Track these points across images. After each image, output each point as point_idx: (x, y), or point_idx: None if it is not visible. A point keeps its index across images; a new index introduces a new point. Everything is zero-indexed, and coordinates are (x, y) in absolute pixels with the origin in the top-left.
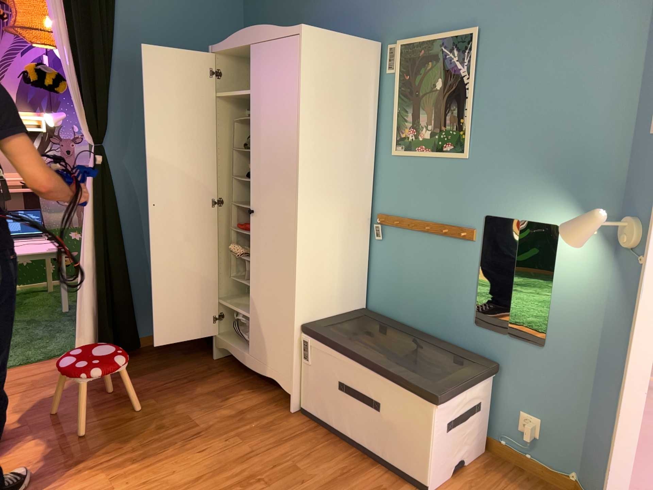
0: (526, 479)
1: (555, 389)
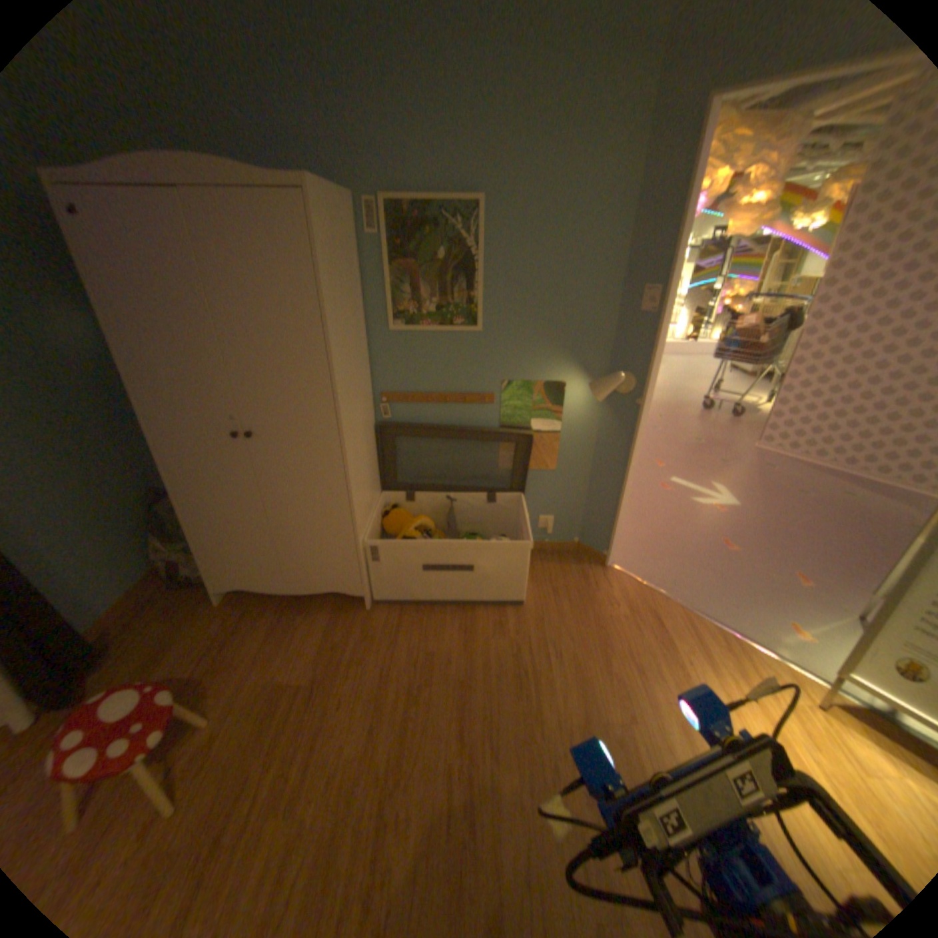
0: (551, 555)
1: (563, 494)
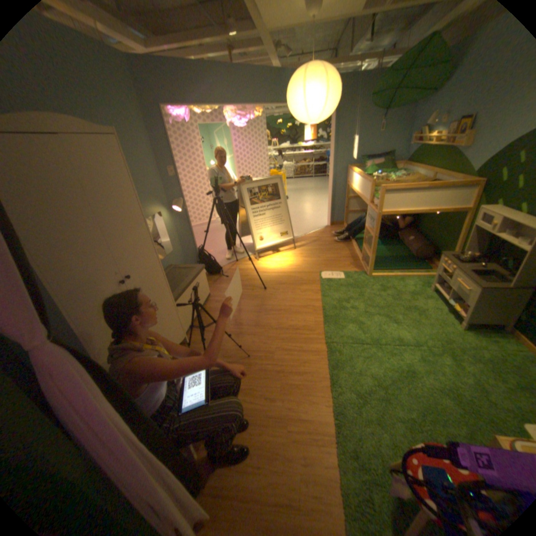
0: None
1: (178, 259)
